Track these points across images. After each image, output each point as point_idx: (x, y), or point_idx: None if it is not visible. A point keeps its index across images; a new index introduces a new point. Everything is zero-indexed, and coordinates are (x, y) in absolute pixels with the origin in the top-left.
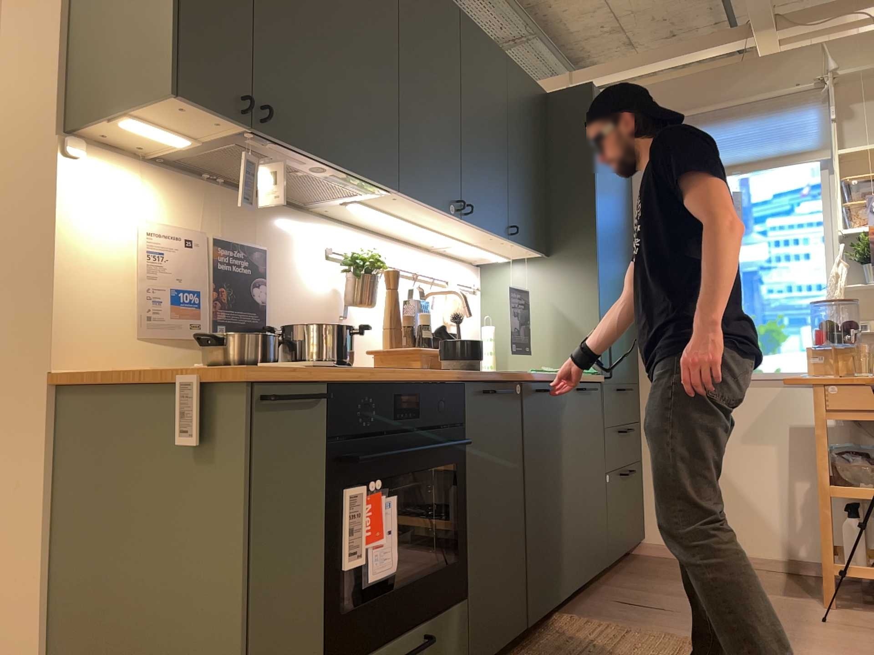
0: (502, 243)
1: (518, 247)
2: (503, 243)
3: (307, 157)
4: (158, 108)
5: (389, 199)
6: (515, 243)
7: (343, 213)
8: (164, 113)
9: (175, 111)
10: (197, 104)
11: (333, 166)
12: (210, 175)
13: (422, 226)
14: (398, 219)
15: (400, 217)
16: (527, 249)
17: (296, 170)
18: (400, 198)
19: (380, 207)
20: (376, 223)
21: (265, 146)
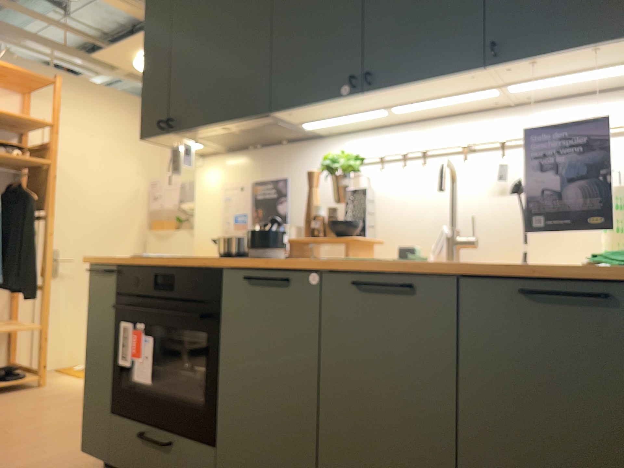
0: (514, 70)
1: (560, 58)
2: (515, 70)
3: (206, 129)
4: (157, 143)
5: (295, 115)
6: (526, 62)
7: (345, 127)
8: (165, 143)
9: (159, 141)
10: (150, 137)
11: (220, 125)
12: (250, 146)
13: (386, 108)
14: (356, 116)
15: (349, 114)
16: (583, 51)
17: (236, 131)
18: (292, 112)
19: (322, 118)
20: (383, 120)
21: (192, 135)
